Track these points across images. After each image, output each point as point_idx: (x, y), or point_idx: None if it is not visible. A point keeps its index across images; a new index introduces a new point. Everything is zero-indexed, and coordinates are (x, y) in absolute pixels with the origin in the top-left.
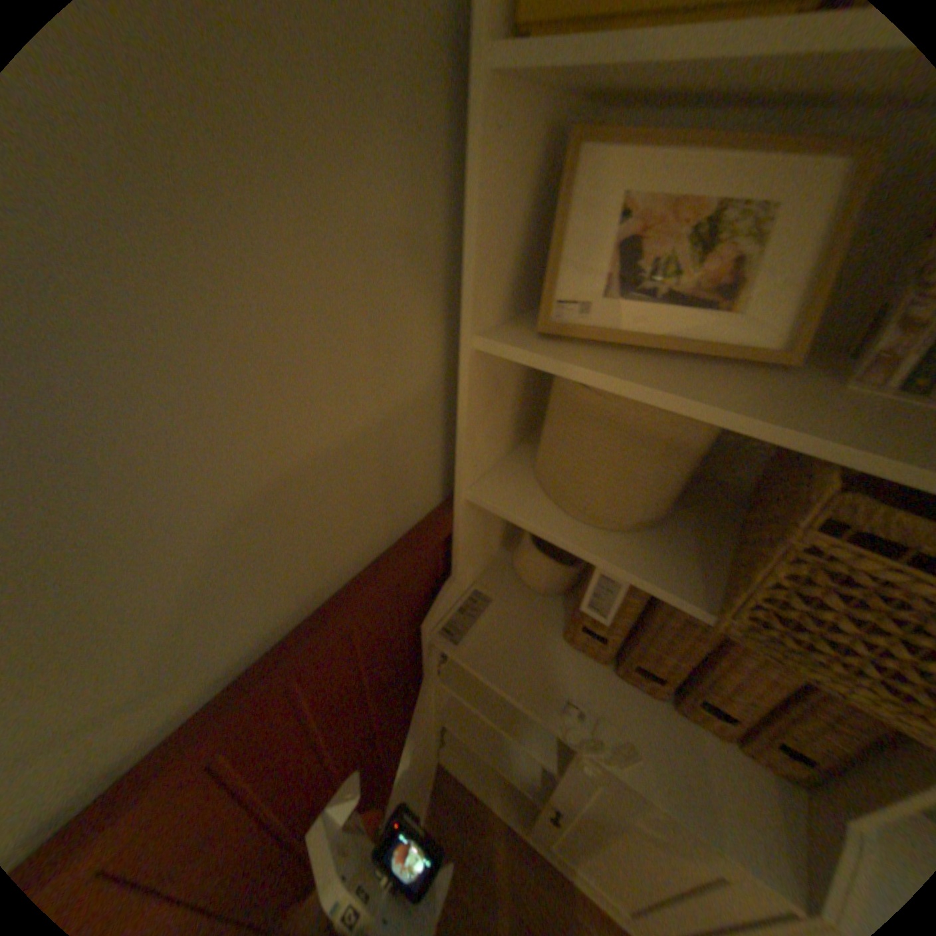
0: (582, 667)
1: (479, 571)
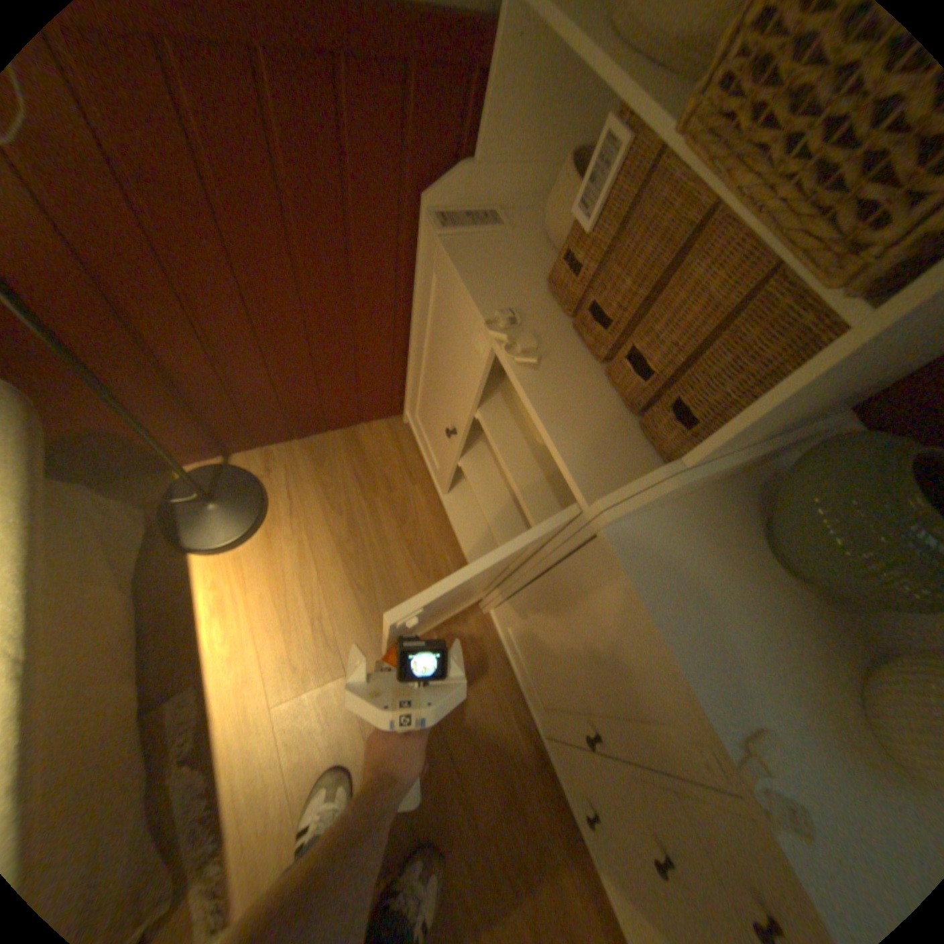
0: (544, 302)
1: (506, 186)
